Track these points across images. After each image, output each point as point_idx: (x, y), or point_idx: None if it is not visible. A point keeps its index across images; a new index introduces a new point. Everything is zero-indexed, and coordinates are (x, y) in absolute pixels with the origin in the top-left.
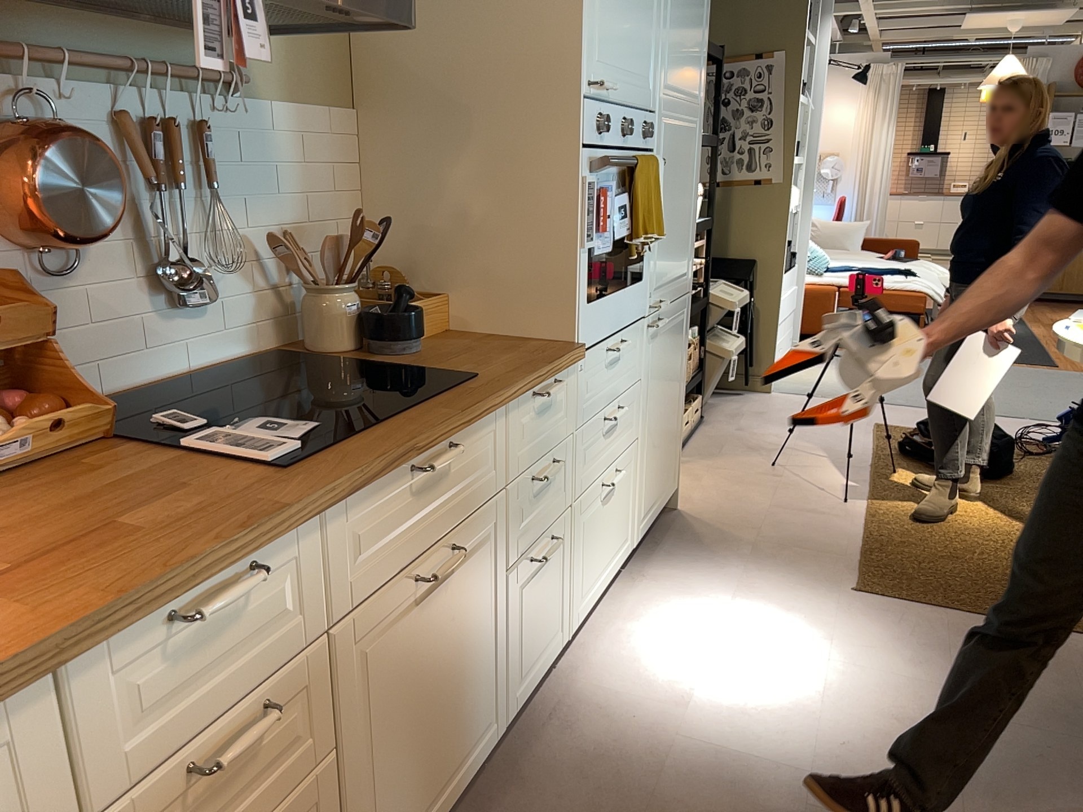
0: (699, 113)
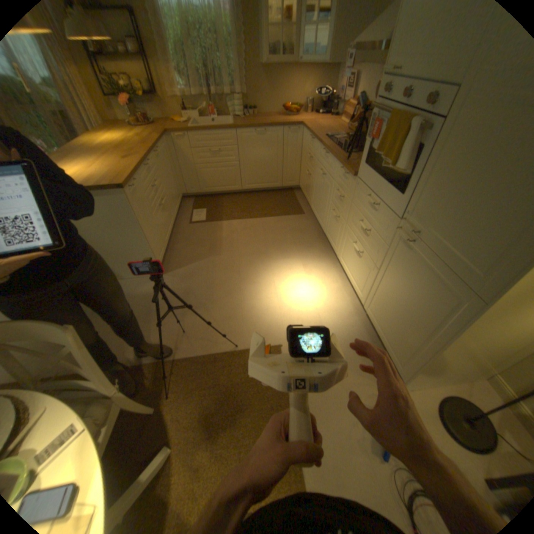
0: None
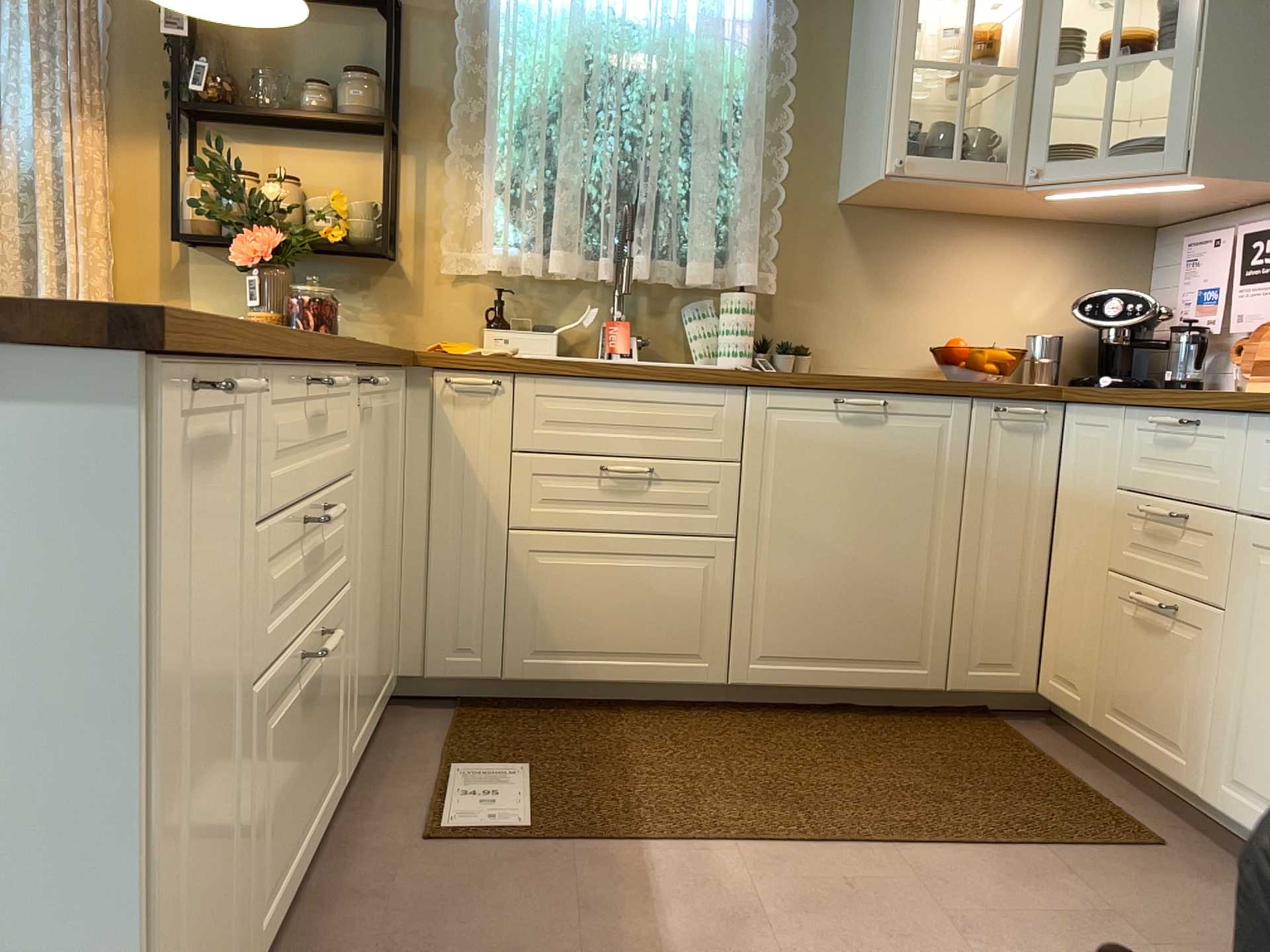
0: None
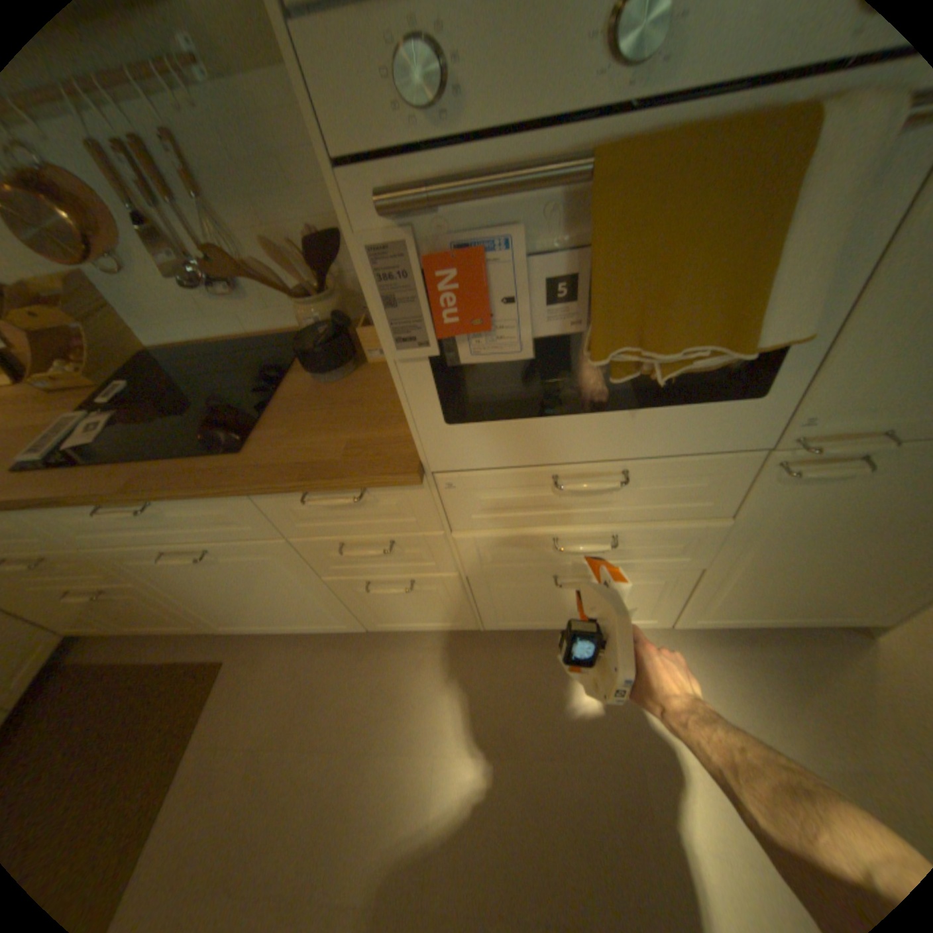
0: None
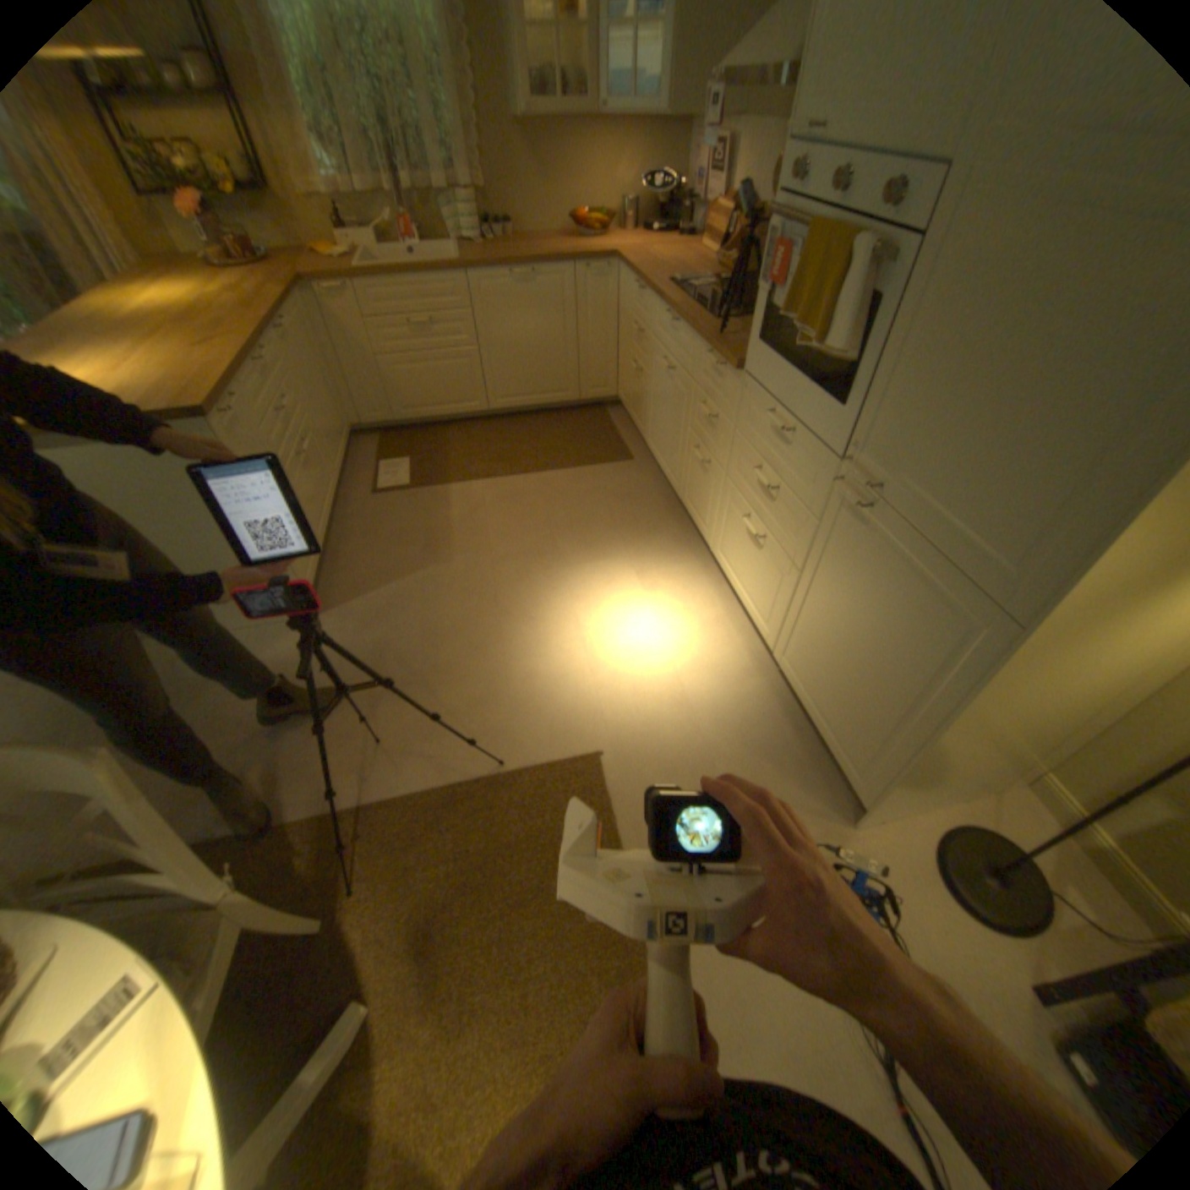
0: None
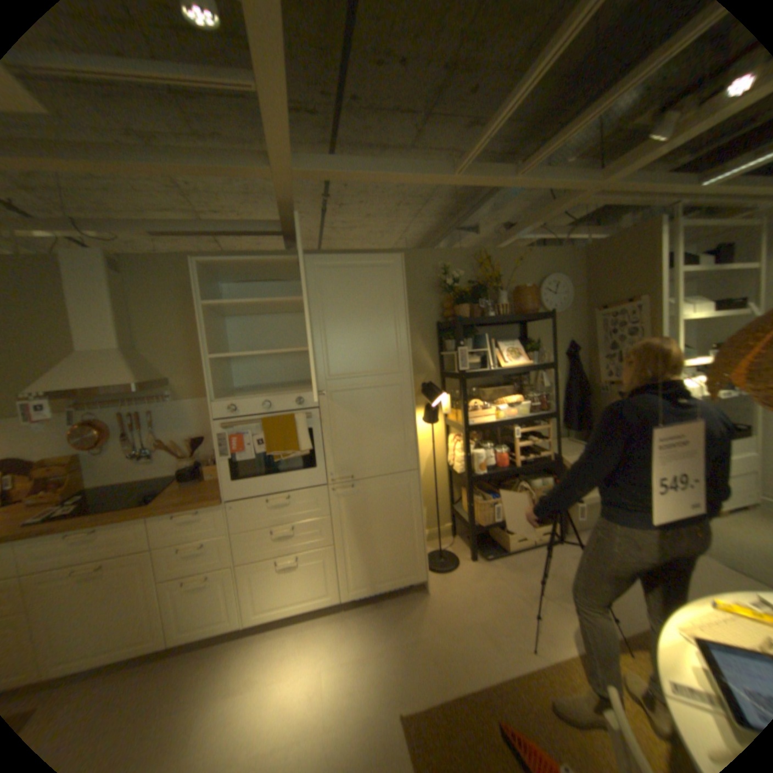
0: (400, 376)
